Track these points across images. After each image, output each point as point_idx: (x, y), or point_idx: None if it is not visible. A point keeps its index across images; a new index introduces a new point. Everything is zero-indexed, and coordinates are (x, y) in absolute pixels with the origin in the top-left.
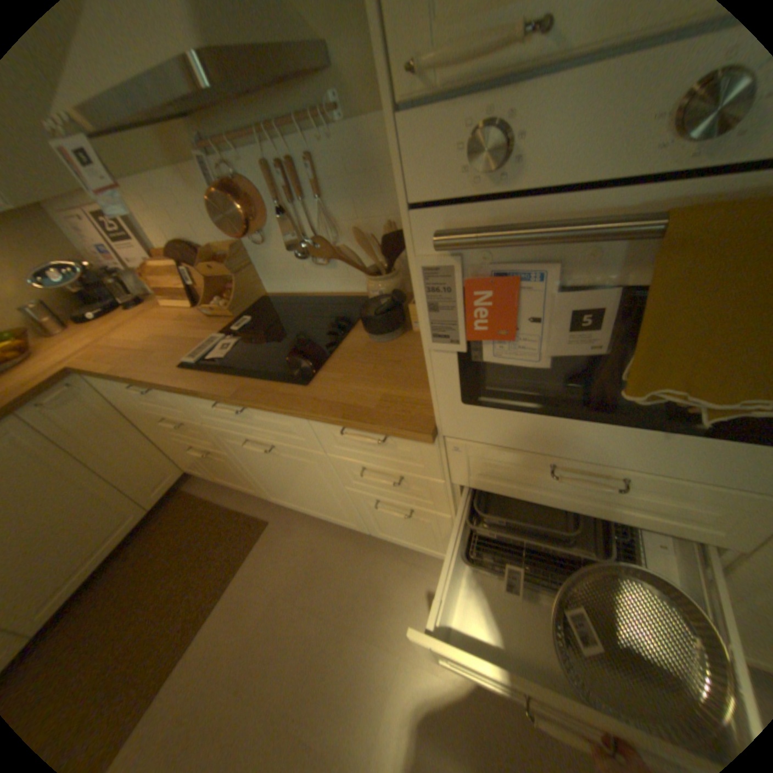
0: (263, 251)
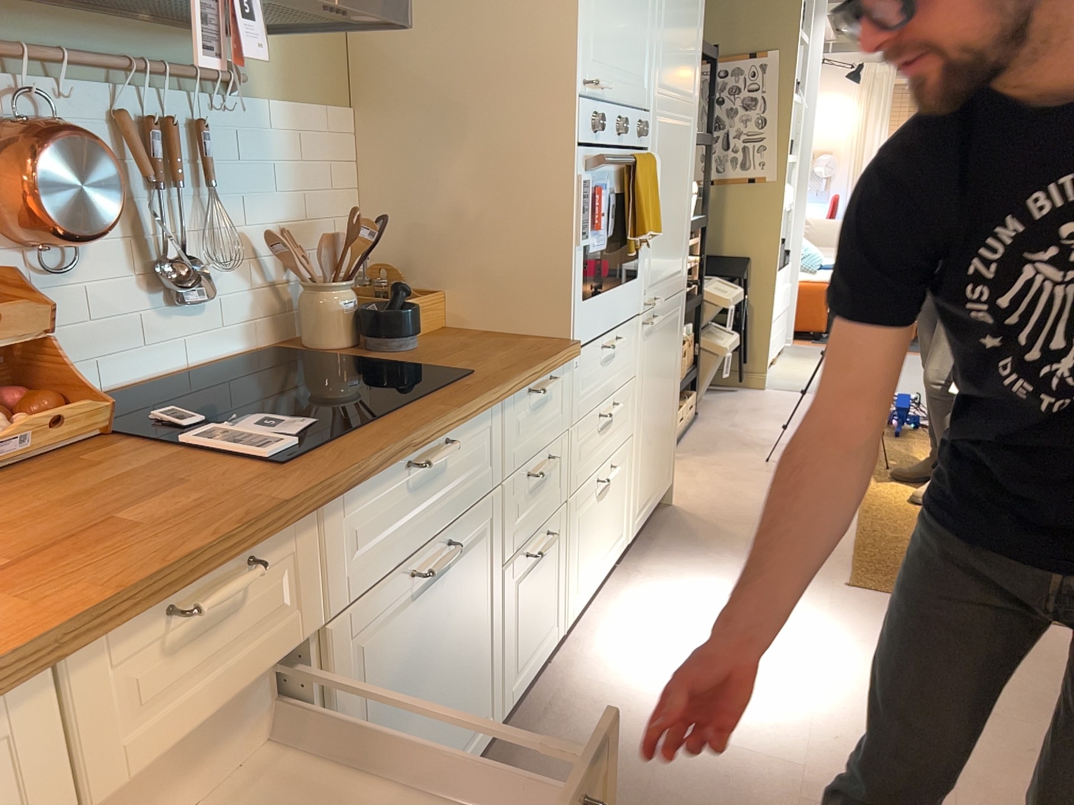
0: (53, 295)
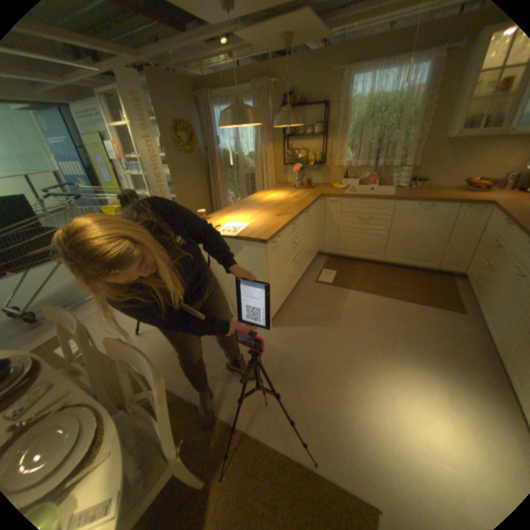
0: None
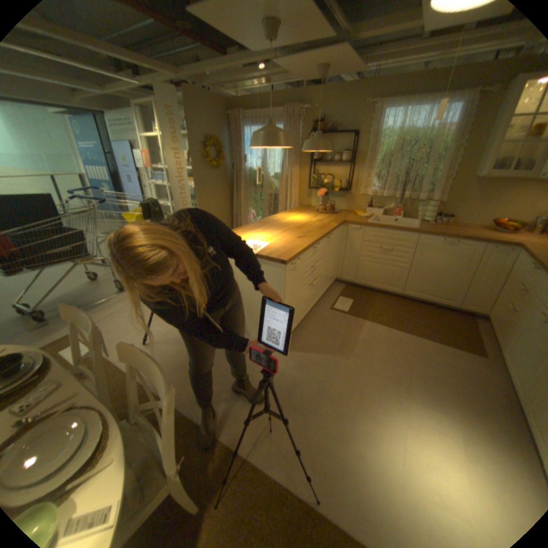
0: None
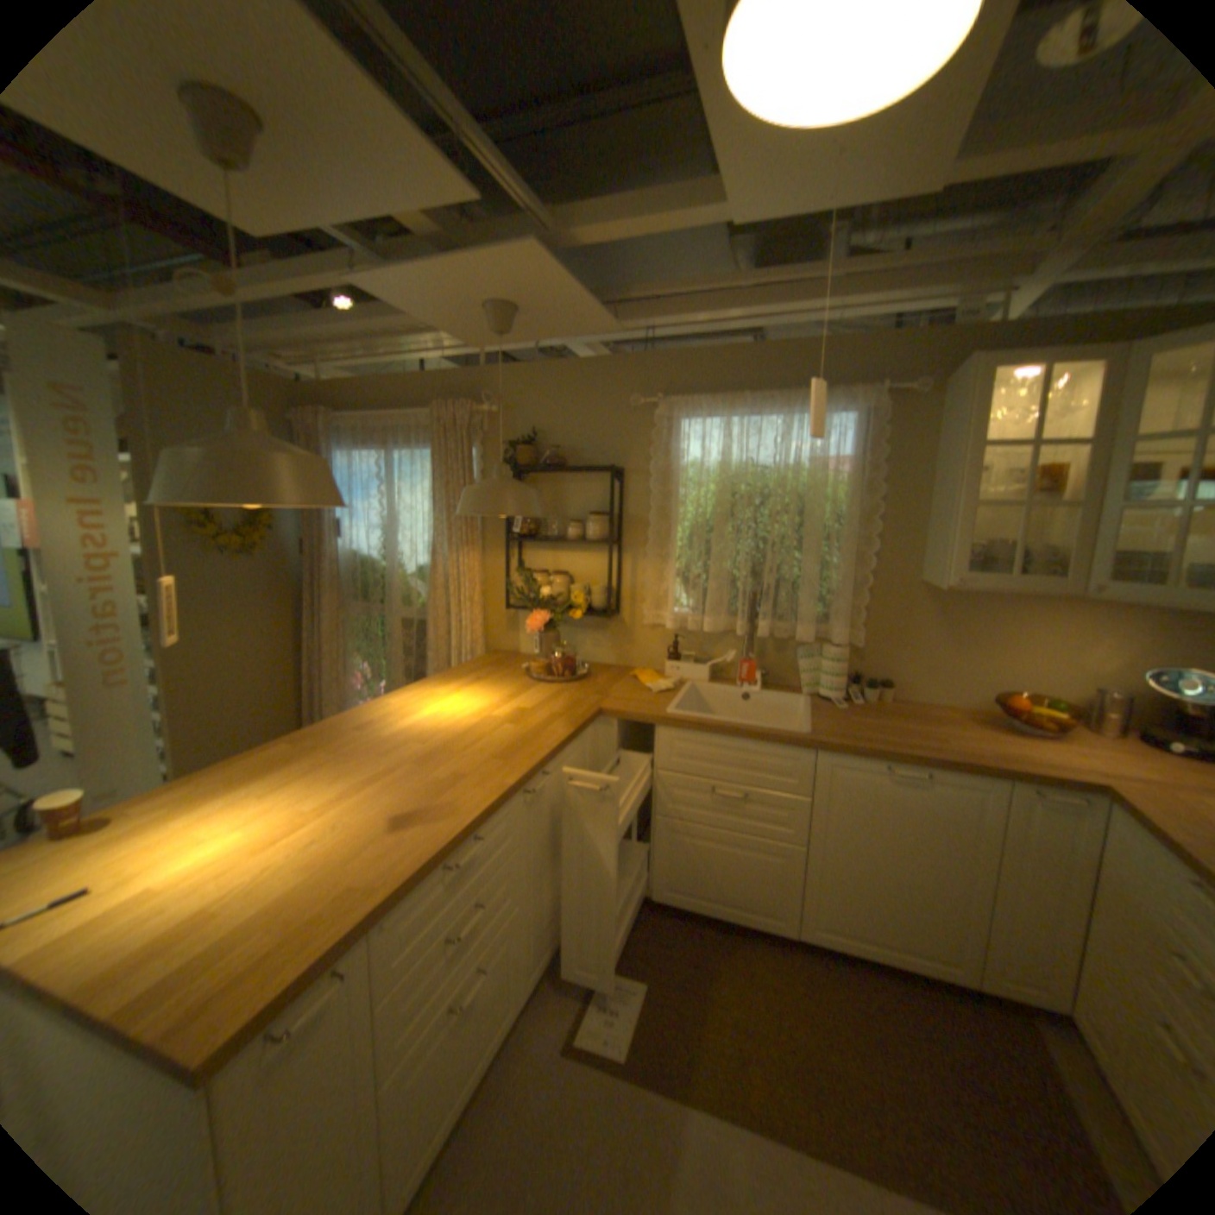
0: None
